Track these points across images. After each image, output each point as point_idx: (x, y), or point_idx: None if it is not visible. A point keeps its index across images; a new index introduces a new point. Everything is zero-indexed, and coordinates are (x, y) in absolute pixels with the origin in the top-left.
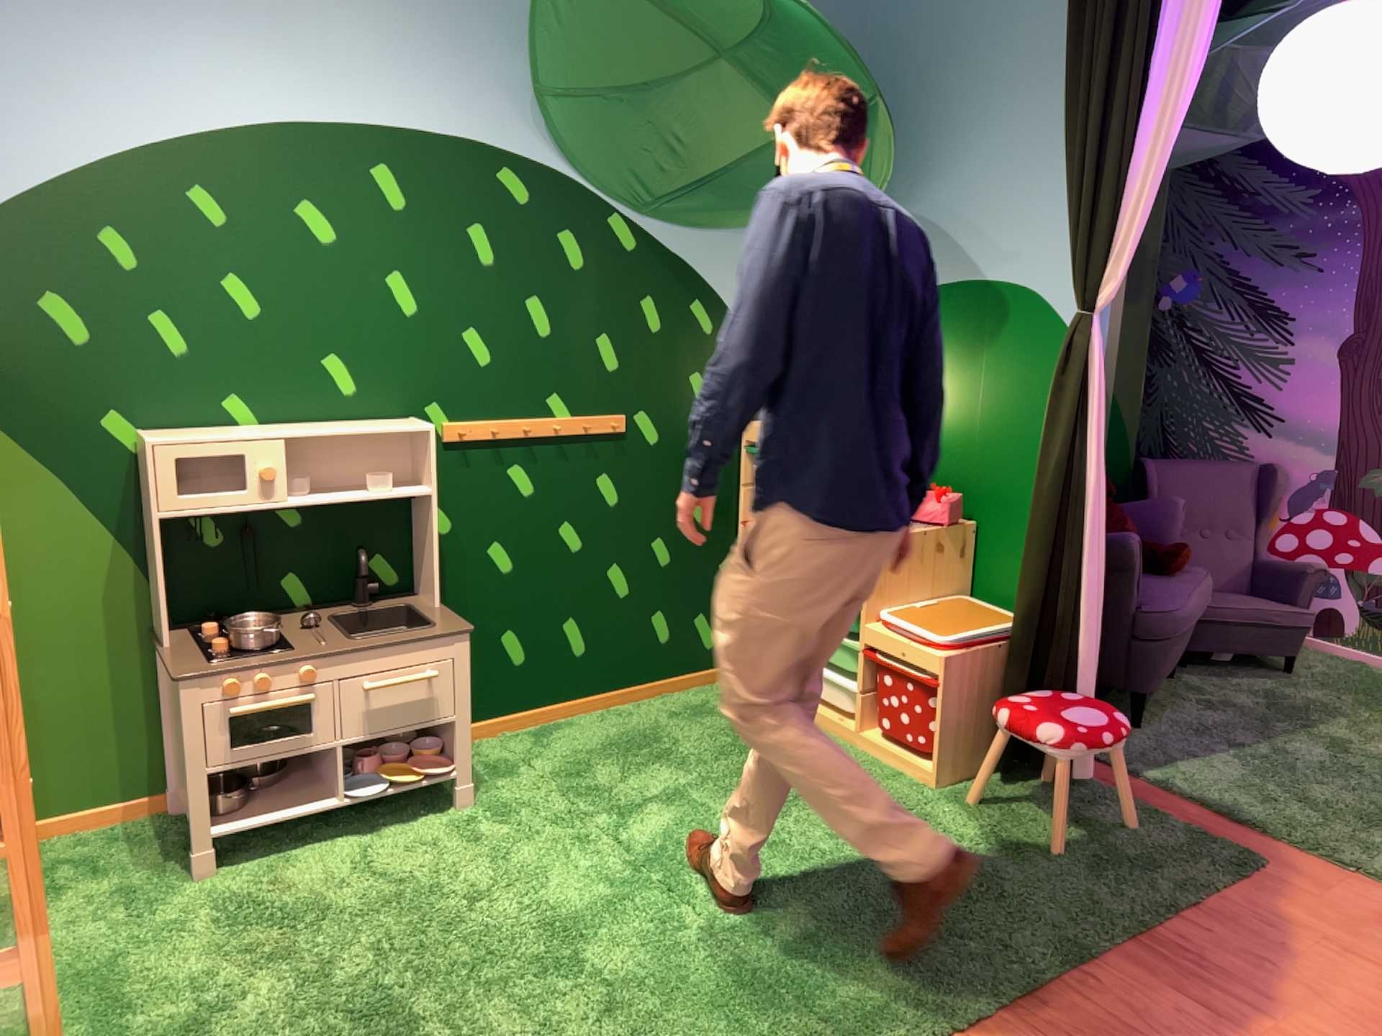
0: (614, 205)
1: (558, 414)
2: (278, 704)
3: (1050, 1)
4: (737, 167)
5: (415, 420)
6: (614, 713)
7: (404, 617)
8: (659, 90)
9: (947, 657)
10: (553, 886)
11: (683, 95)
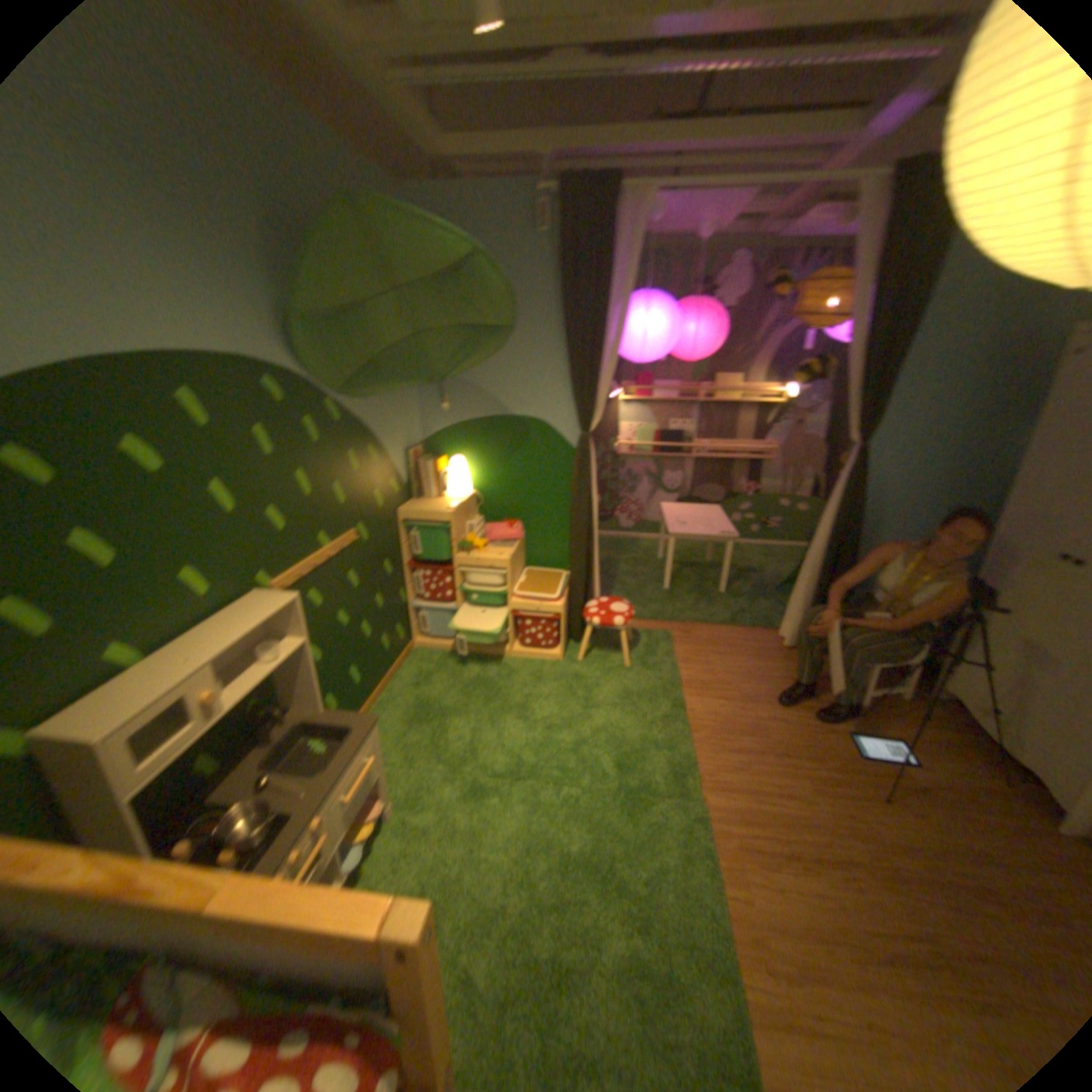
0: (323, 394)
1: (323, 546)
2: (308, 866)
3: (534, 273)
4: (377, 359)
5: (261, 595)
6: (381, 704)
7: (298, 735)
8: (351, 313)
9: (561, 605)
10: (496, 826)
11: (363, 316)
